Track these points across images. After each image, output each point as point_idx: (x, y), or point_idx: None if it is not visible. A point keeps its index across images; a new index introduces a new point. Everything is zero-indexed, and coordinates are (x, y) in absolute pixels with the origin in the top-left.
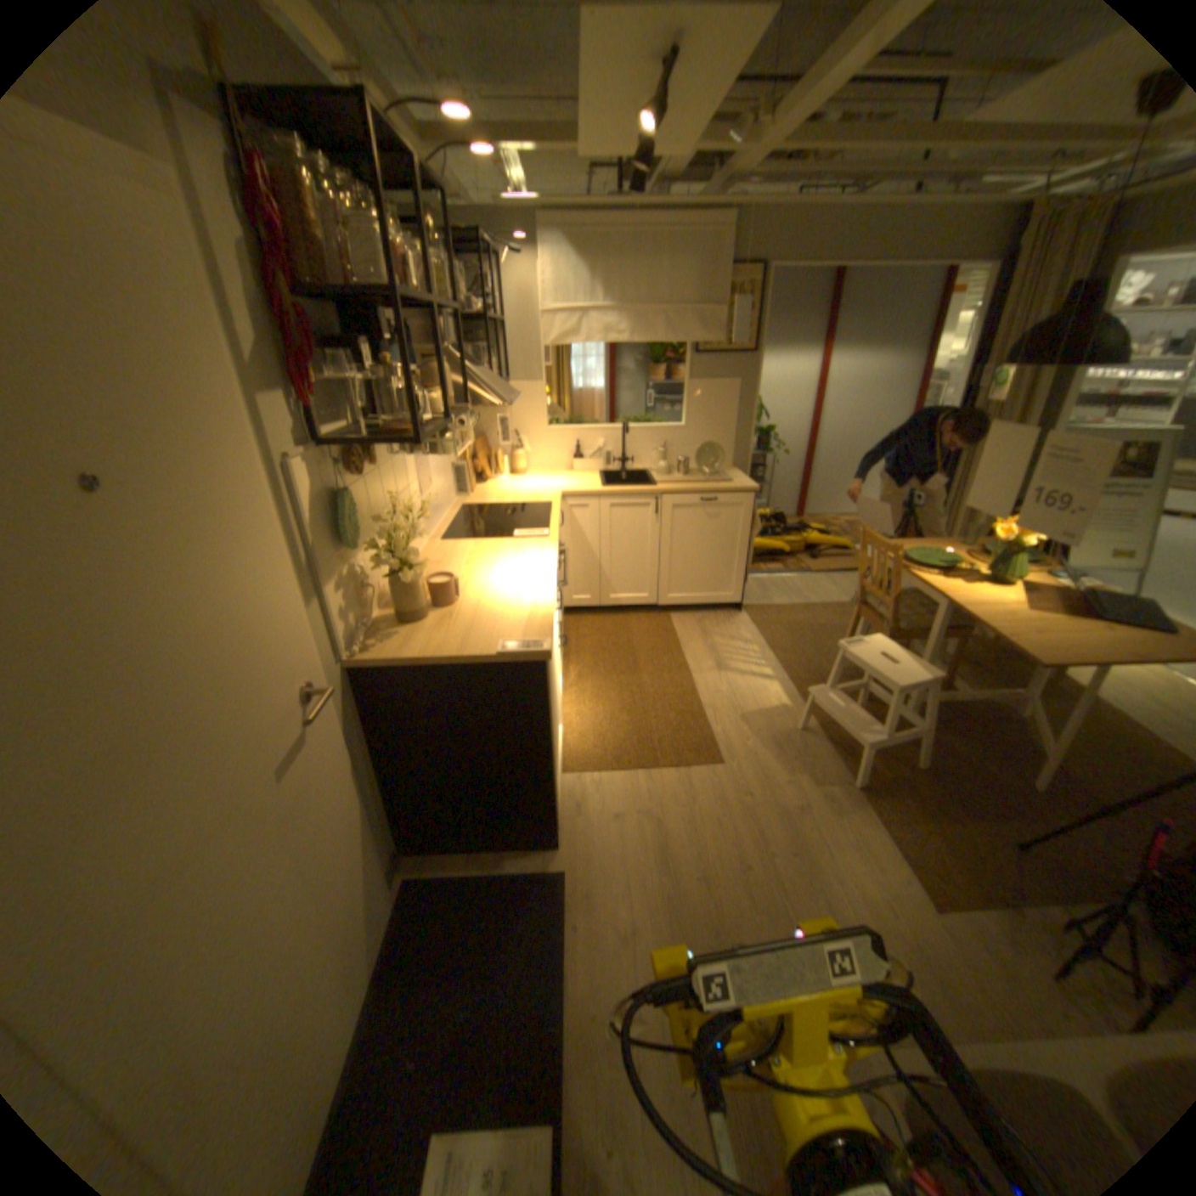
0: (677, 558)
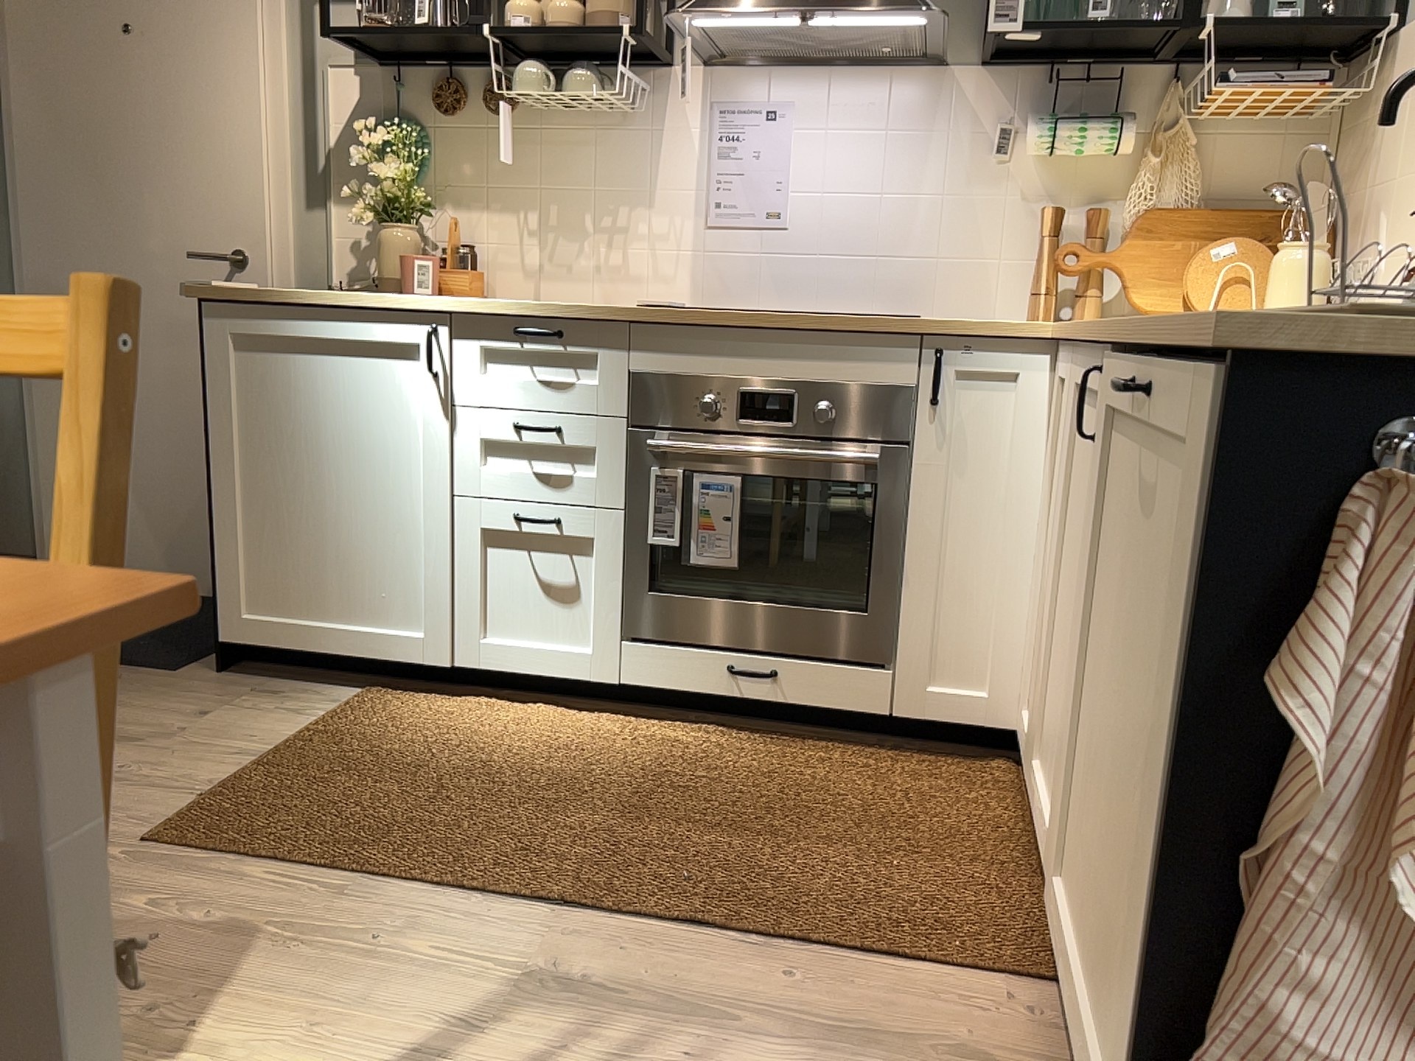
0: (1100, 710)
